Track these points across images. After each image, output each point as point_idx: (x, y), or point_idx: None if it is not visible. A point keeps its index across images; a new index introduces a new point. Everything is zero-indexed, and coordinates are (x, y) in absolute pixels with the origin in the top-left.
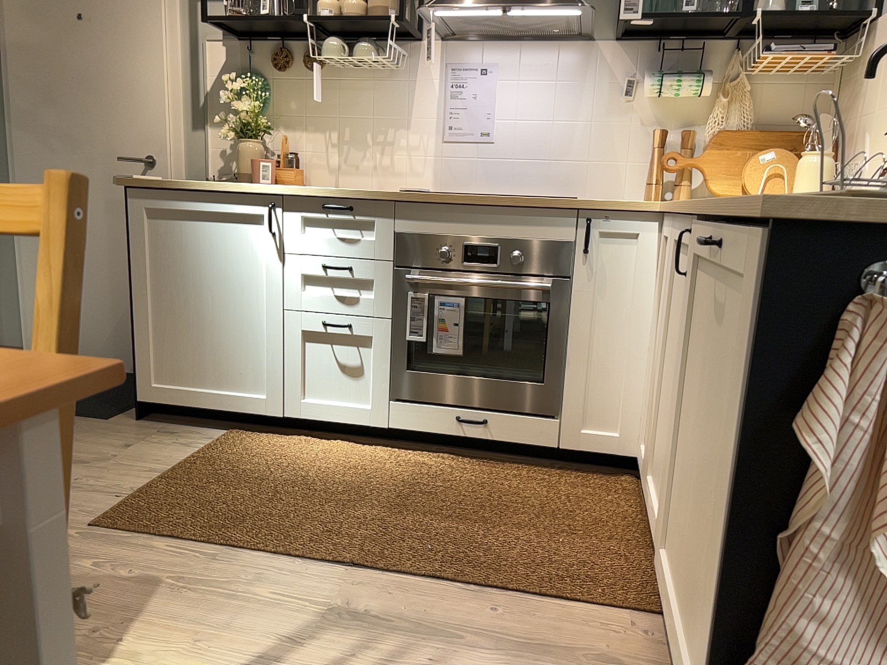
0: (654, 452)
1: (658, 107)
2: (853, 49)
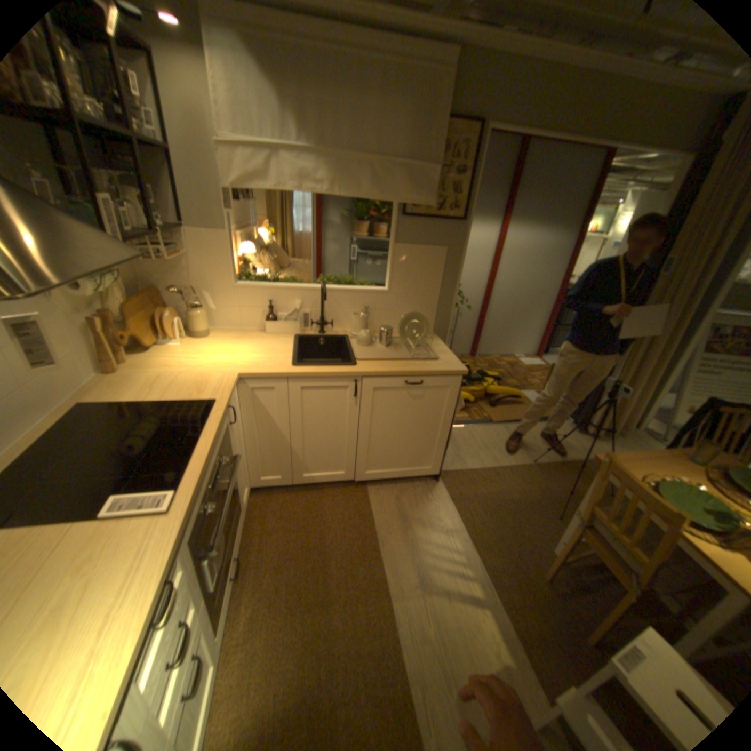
0: (301, 466)
1: (68, 295)
2: (171, 241)
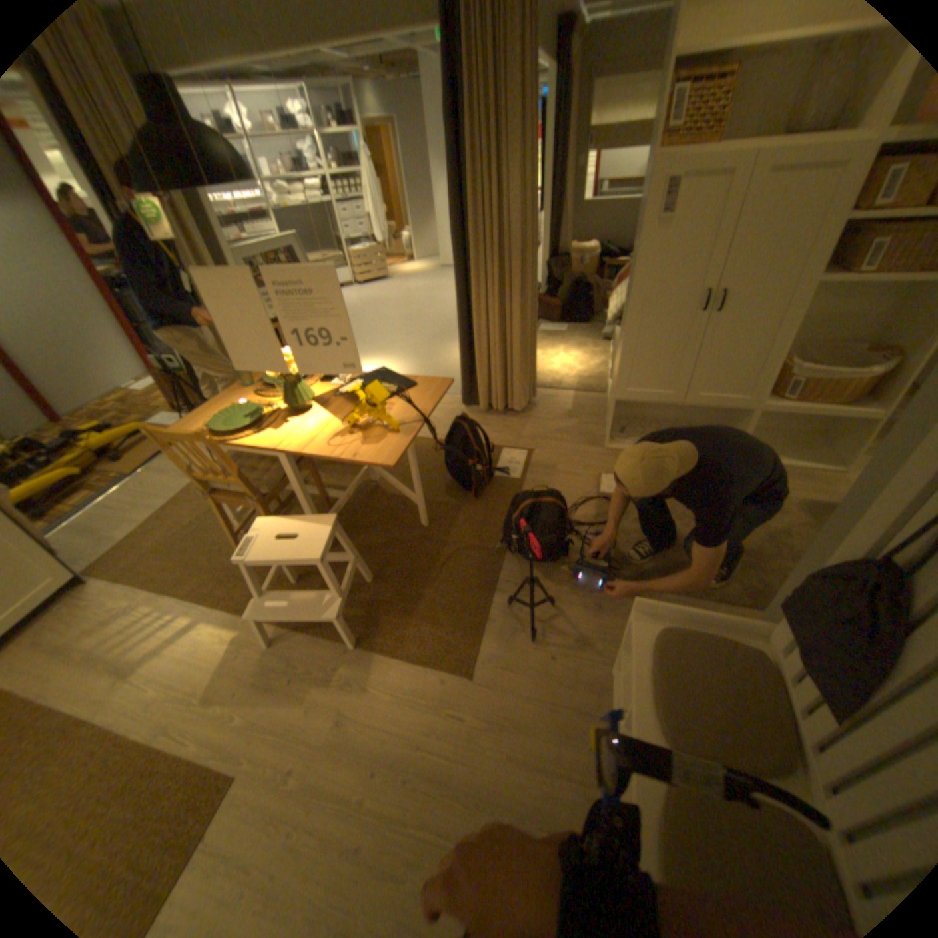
0: None
1: None
2: None
